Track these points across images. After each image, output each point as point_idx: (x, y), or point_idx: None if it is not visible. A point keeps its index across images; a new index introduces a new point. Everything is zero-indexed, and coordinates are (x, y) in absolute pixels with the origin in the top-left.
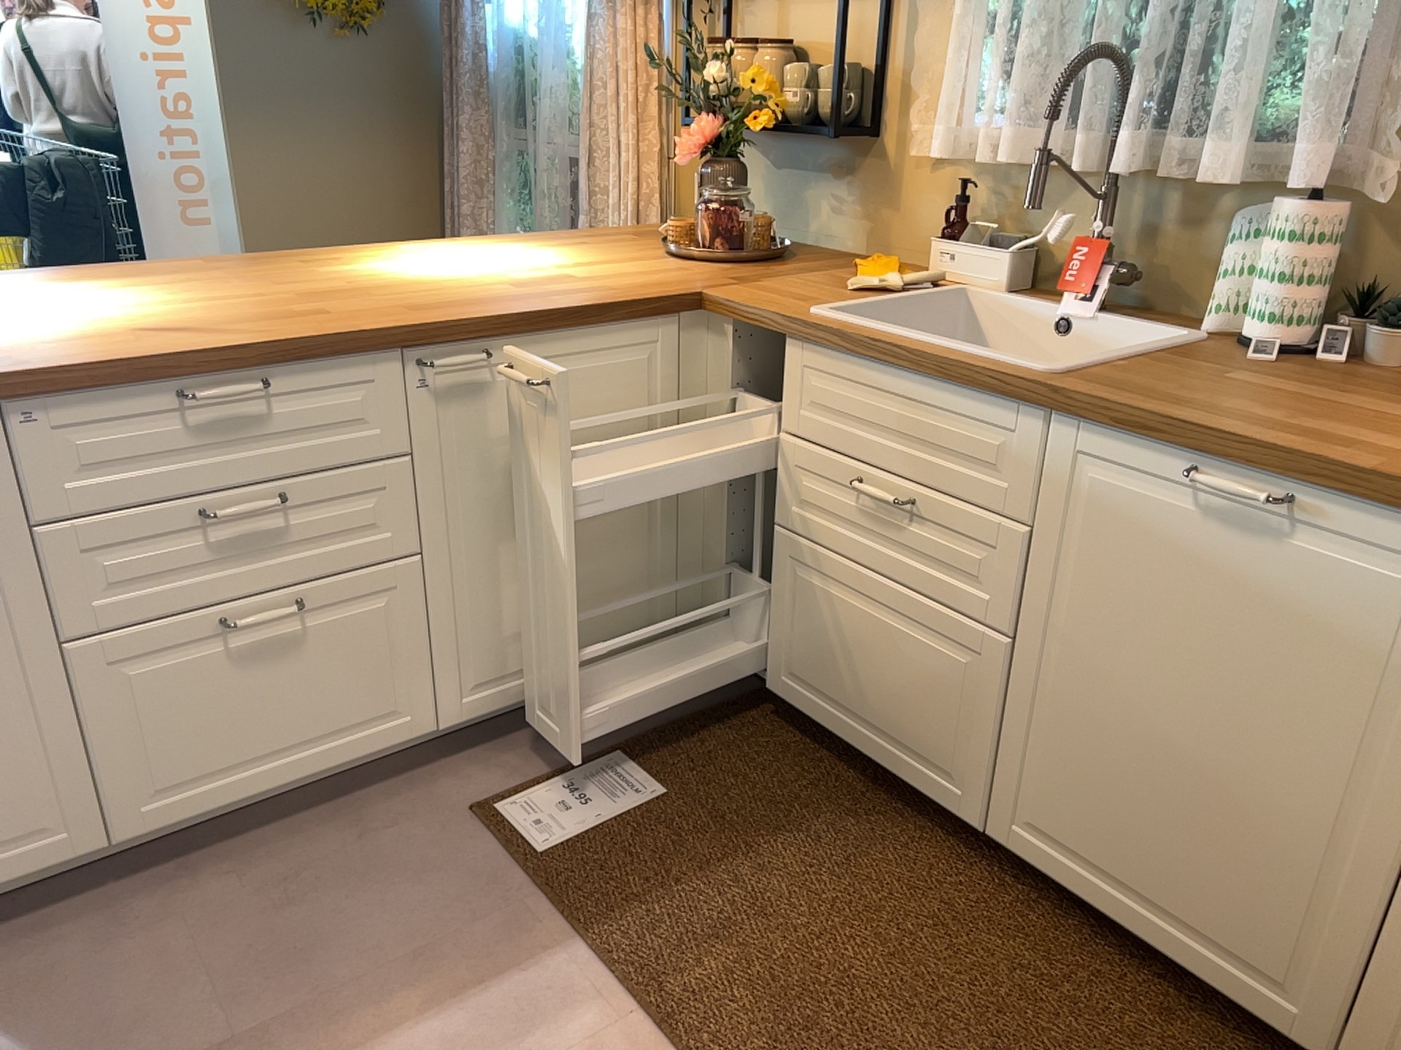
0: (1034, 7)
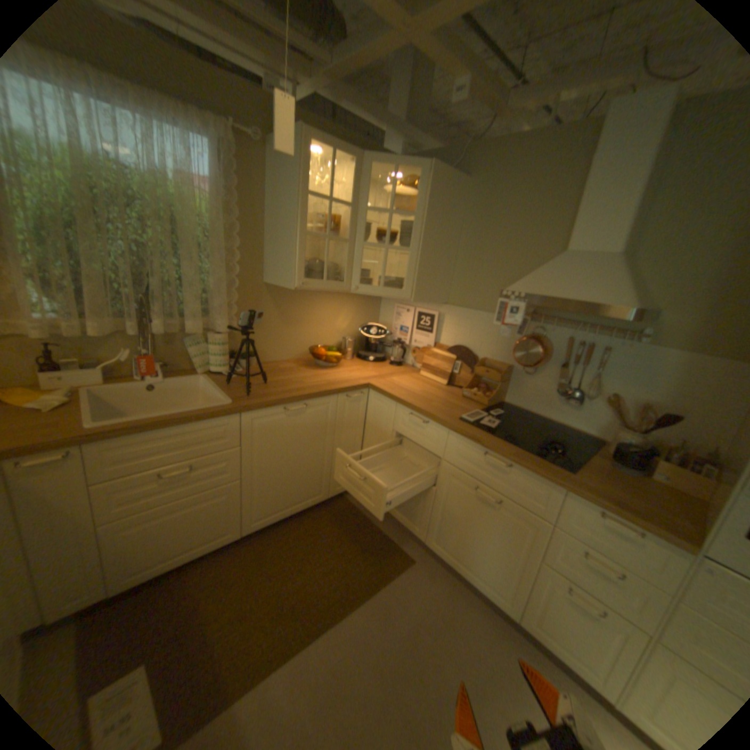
0: (88, 275)
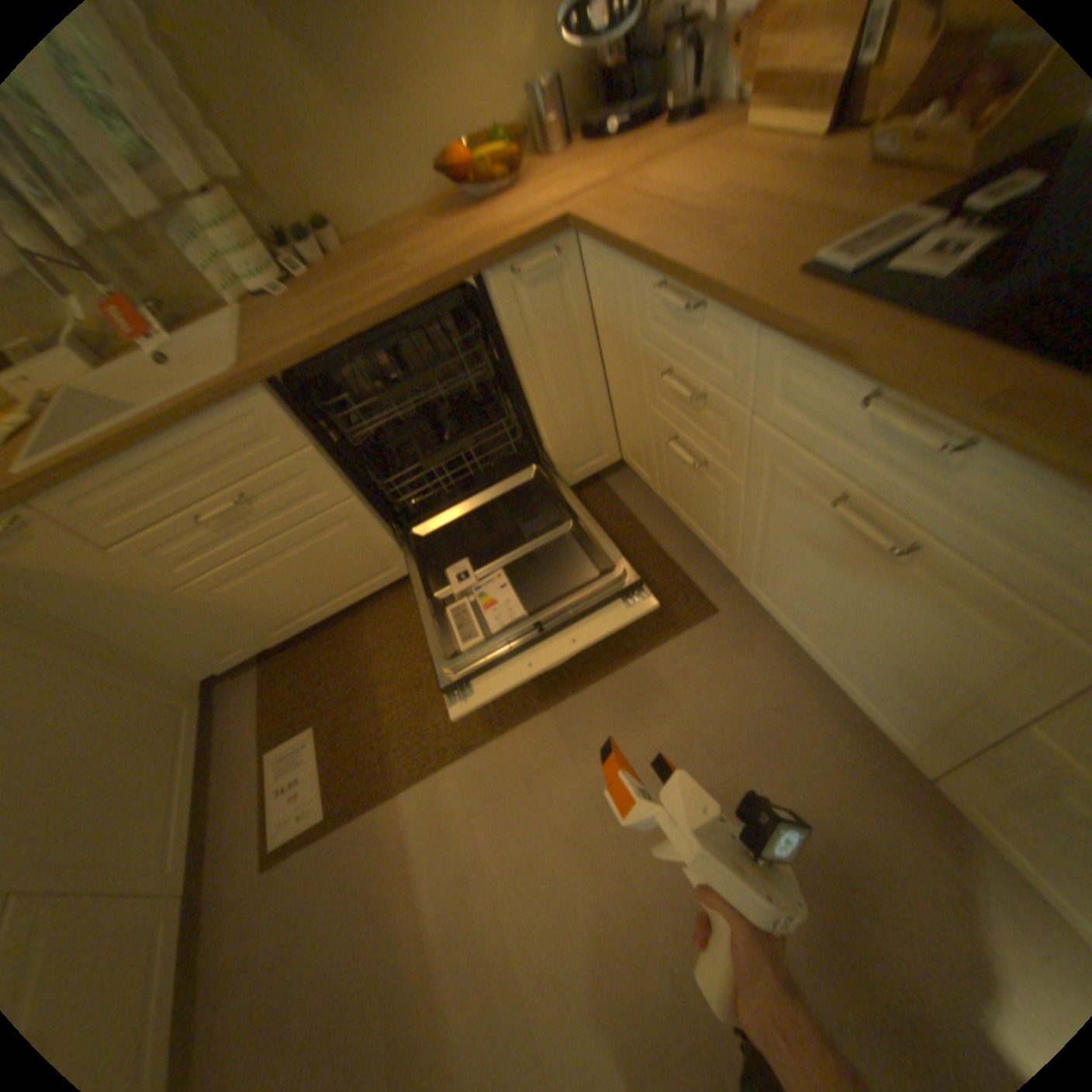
0: None
